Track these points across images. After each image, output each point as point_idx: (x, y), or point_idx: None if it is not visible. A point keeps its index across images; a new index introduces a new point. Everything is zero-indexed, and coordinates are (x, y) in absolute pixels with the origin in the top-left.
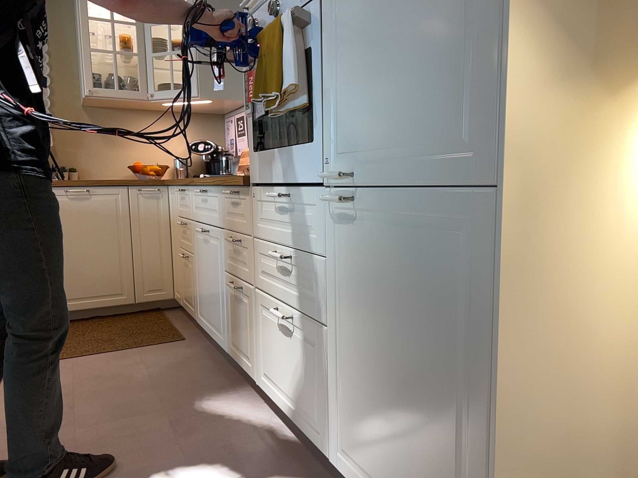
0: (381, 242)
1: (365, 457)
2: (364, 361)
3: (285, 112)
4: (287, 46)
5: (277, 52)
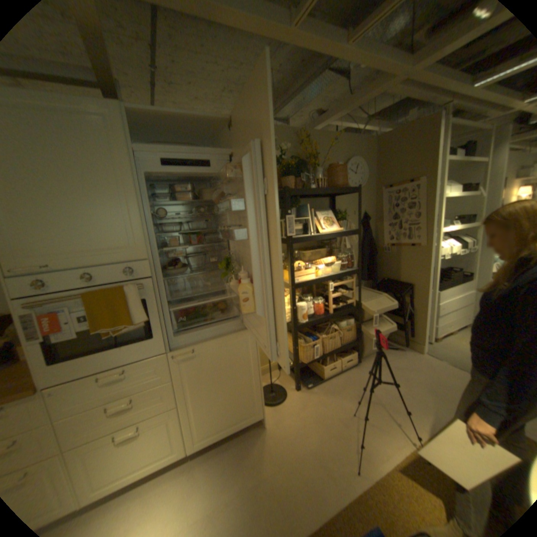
0: (207, 358)
1: (208, 430)
2: (203, 400)
3: (108, 332)
4: (131, 303)
5: (119, 306)
